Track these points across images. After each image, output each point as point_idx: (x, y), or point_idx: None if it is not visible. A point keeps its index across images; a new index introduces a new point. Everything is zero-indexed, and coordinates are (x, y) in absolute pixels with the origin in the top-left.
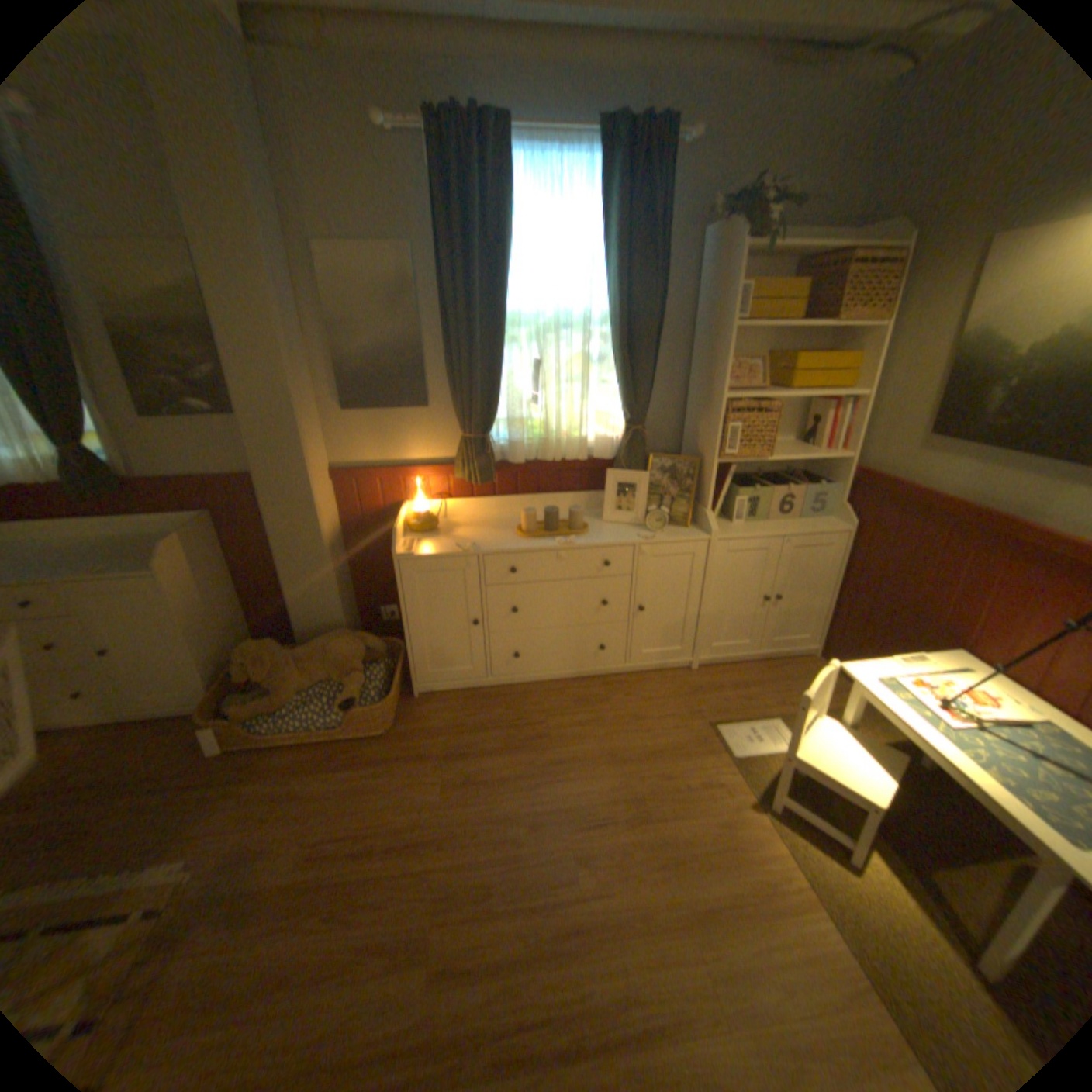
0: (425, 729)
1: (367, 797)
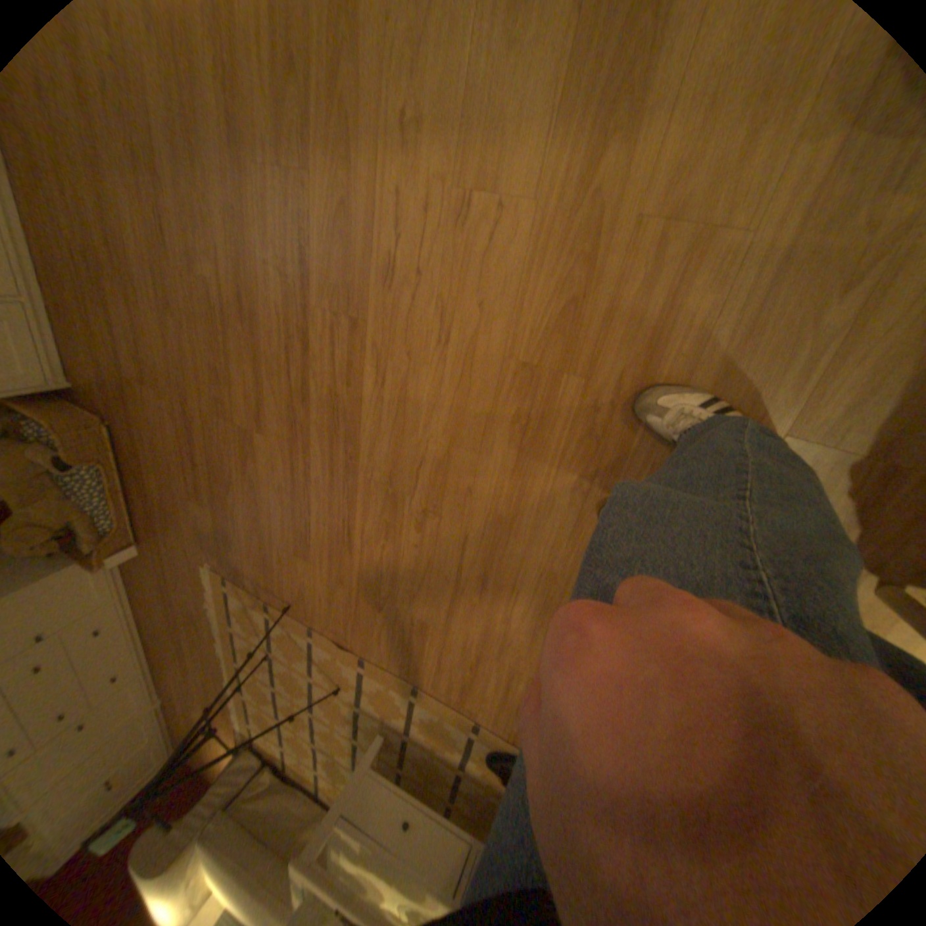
0: (88, 382)
1: (147, 446)
